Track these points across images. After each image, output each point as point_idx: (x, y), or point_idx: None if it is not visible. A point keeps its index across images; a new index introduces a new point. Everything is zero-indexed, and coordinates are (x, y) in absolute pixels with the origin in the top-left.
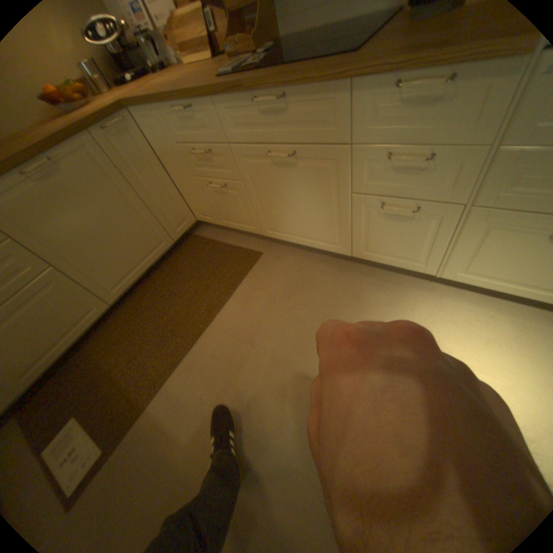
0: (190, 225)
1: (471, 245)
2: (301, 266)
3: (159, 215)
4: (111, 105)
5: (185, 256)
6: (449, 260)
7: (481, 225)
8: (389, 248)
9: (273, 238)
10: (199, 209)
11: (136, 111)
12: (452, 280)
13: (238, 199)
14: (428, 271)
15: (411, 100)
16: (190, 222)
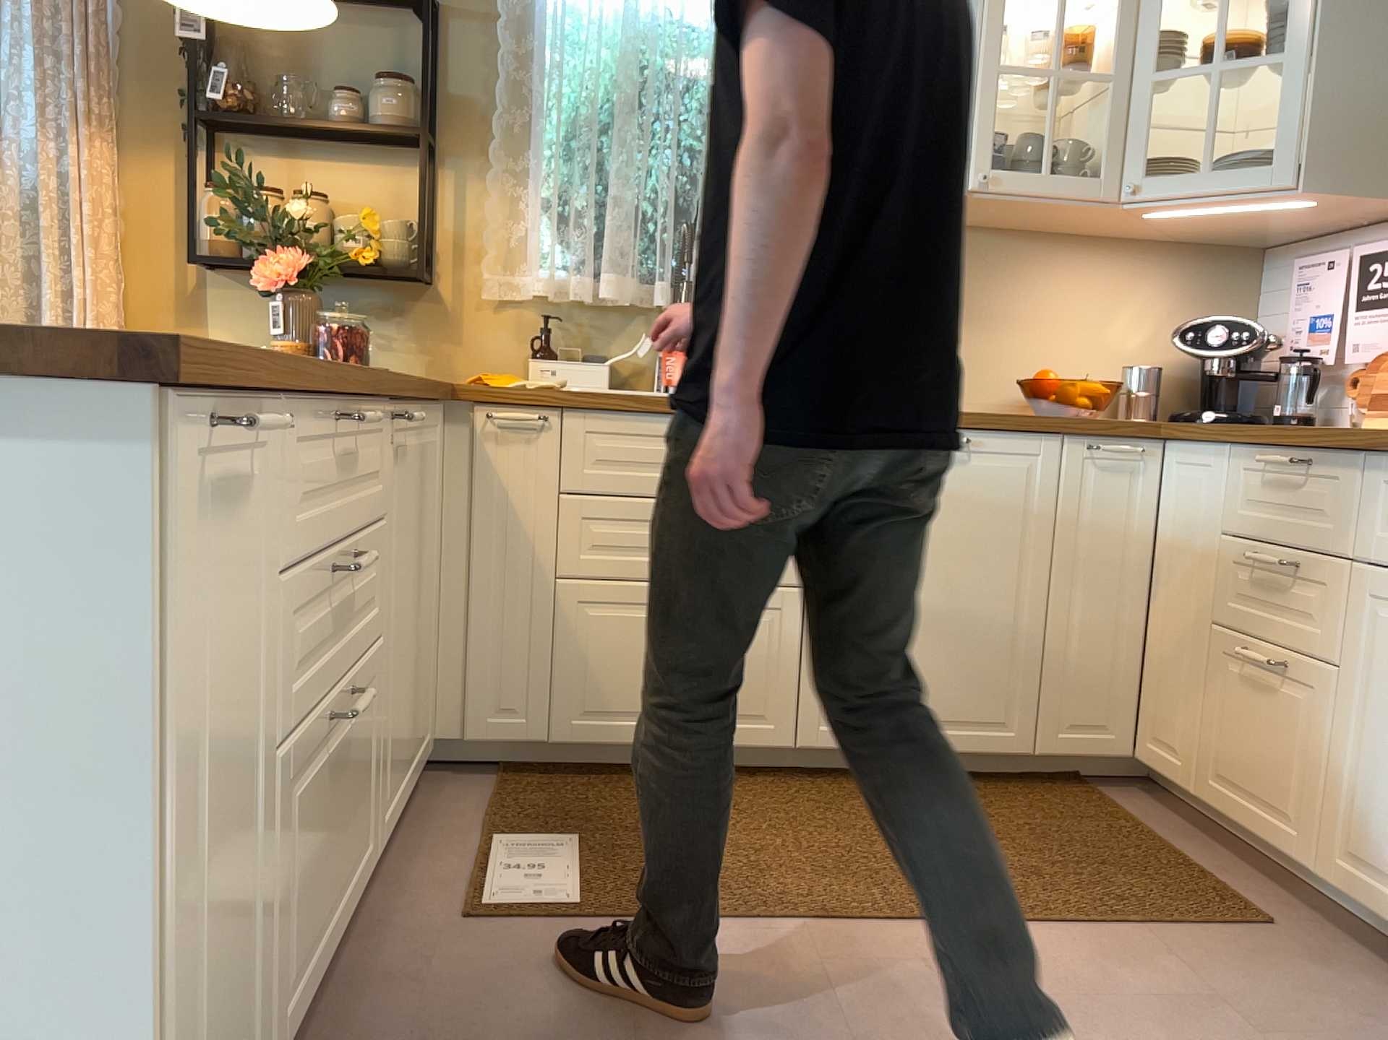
0: (1110, 756)
1: None
2: None
3: (1057, 666)
4: (1143, 424)
5: (1035, 805)
6: None
7: None
8: None
9: (1350, 900)
10: (1168, 723)
11: (1184, 450)
12: None
13: (1302, 721)
14: None
15: None
16: (1114, 746)
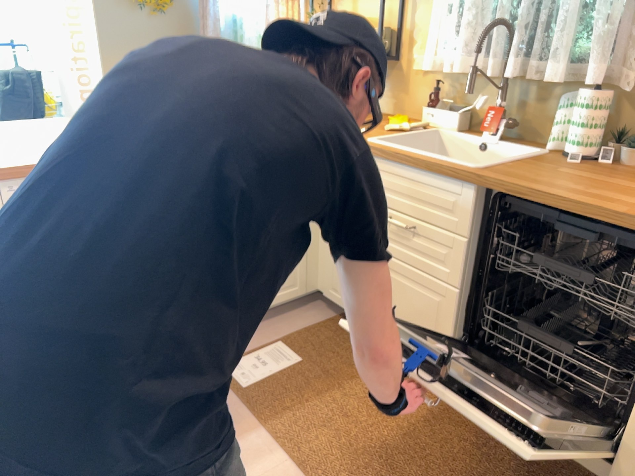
0: None
1: None
2: None
3: None
4: None
5: None
6: None
7: None
8: None
9: None
10: None
11: None
12: None
13: None
14: None
15: None
16: None
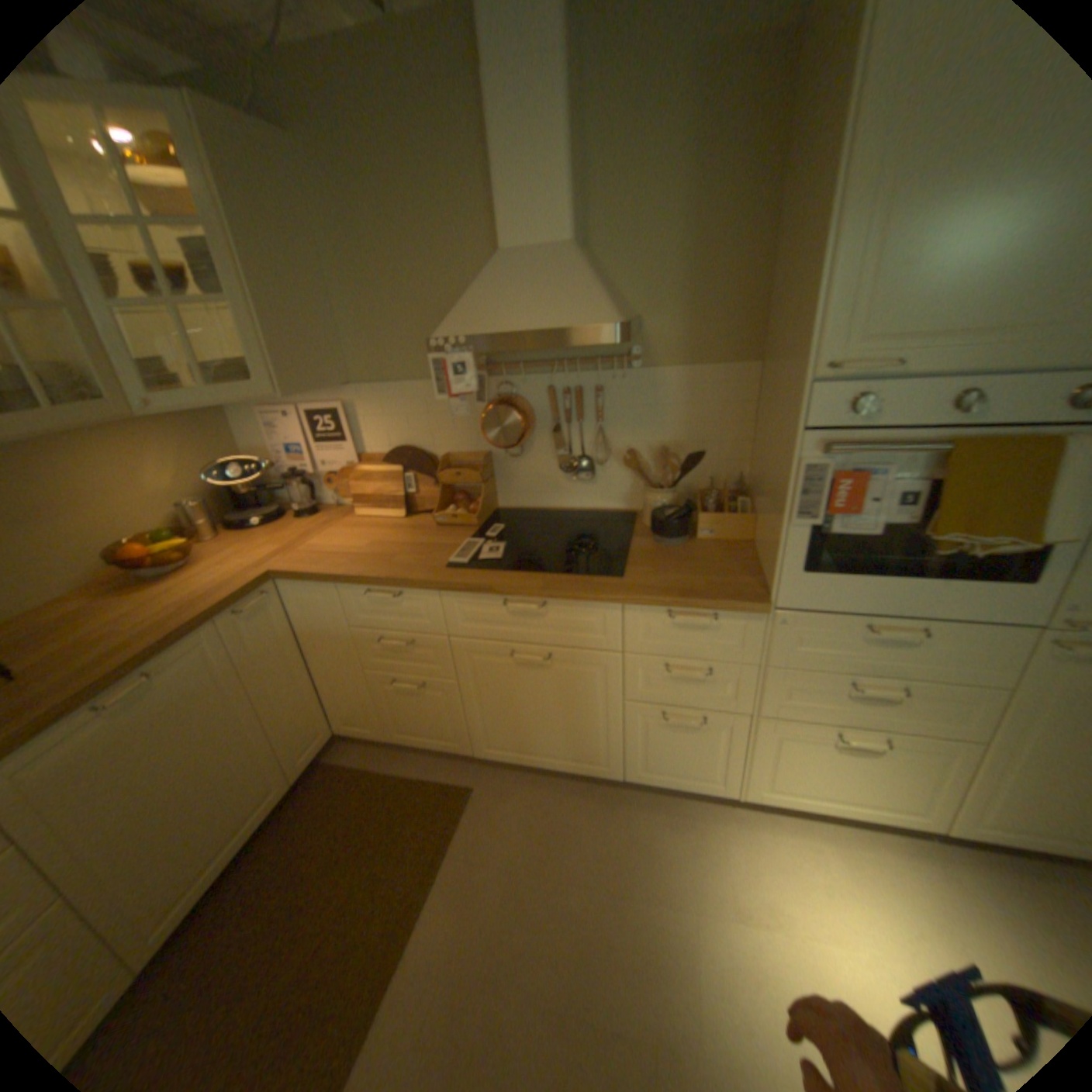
0: (323, 746)
1: (768, 758)
2: (546, 806)
3: (279, 738)
4: (256, 577)
5: (313, 814)
6: (751, 777)
7: (772, 736)
8: (677, 766)
9: (494, 760)
10: (350, 716)
11: (293, 583)
12: (760, 803)
13: (442, 703)
14: (729, 793)
15: (683, 625)
16: (323, 740)
